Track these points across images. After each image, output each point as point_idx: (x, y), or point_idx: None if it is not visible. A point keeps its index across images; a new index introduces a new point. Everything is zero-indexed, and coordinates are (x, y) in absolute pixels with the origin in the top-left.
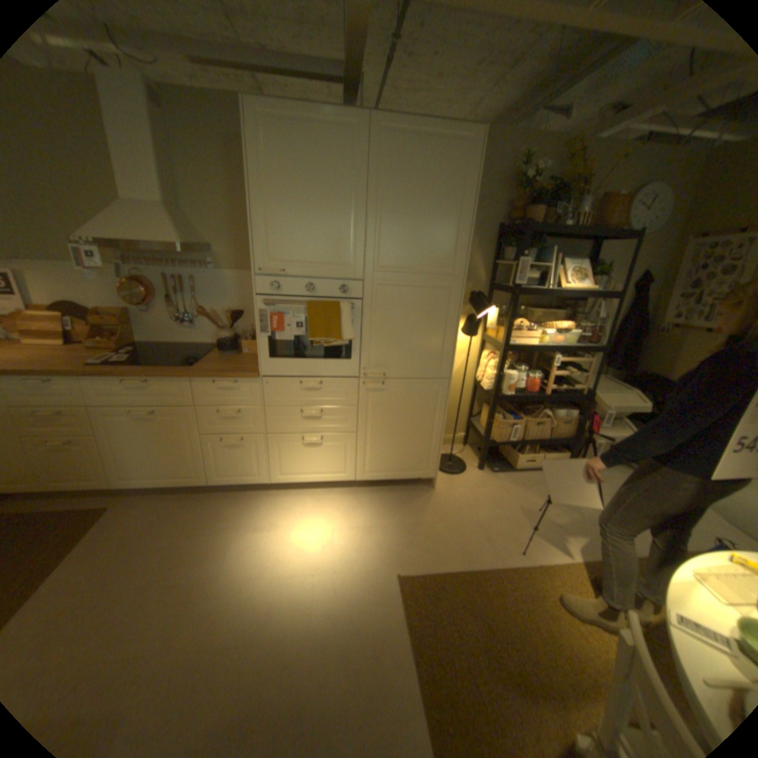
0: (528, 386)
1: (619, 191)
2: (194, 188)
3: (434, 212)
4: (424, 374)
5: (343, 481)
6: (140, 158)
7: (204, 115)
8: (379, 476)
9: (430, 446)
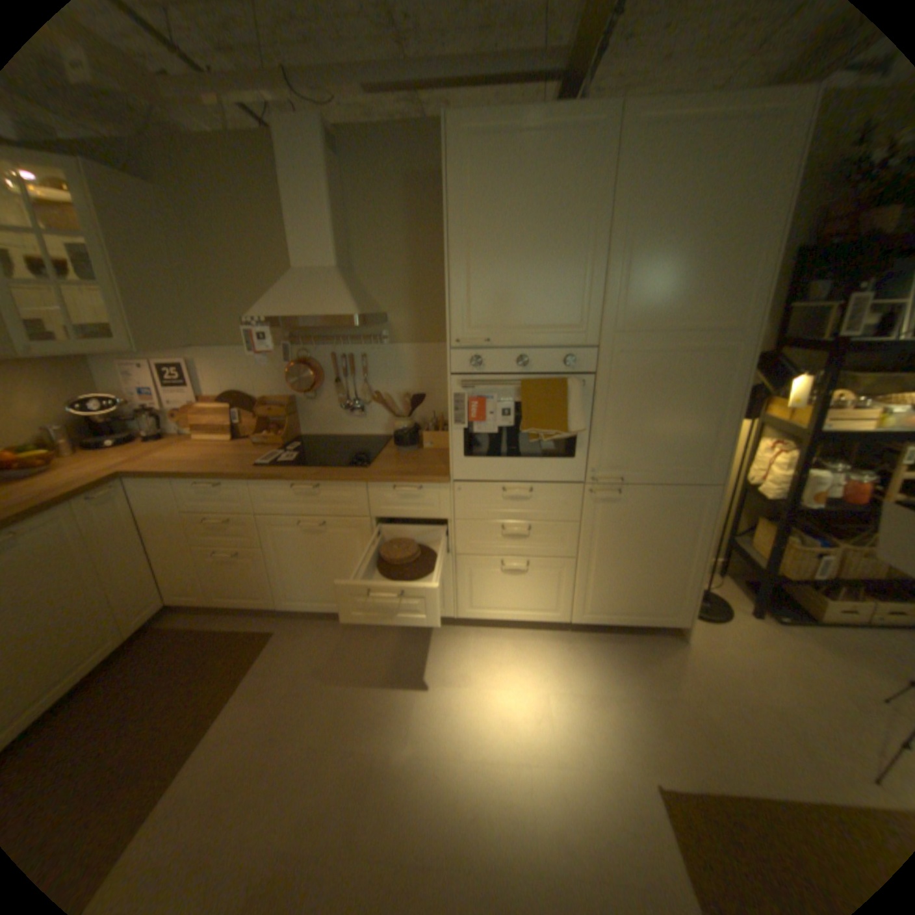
0: (848, 495)
1: None
2: (370, 245)
3: (717, 234)
4: (684, 478)
5: (554, 622)
6: (314, 216)
7: (385, 152)
8: (605, 620)
9: (688, 583)
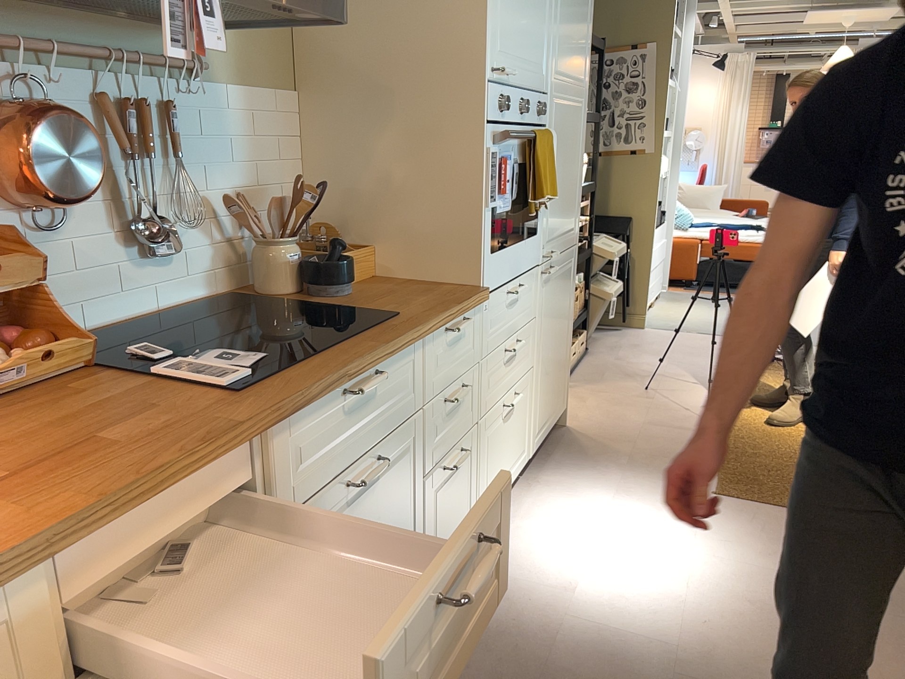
0: None
1: None
2: None
3: None
4: (569, 241)
5: (523, 467)
6: None
7: None
8: (543, 435)
9: (567, 356)
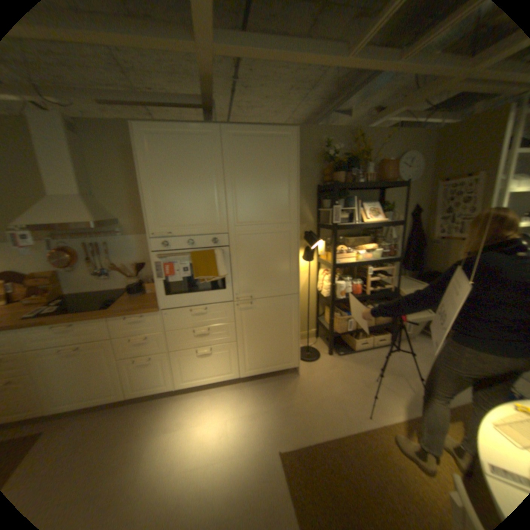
0: (354, 291)
1: (390, 158)
2: (104, 182)
3: (271, 183)
4: (280, 293)
5: (231, 380)
6: (63, 167)
7: (109, 135)
8: (257, 372)
9: (292, 344)
